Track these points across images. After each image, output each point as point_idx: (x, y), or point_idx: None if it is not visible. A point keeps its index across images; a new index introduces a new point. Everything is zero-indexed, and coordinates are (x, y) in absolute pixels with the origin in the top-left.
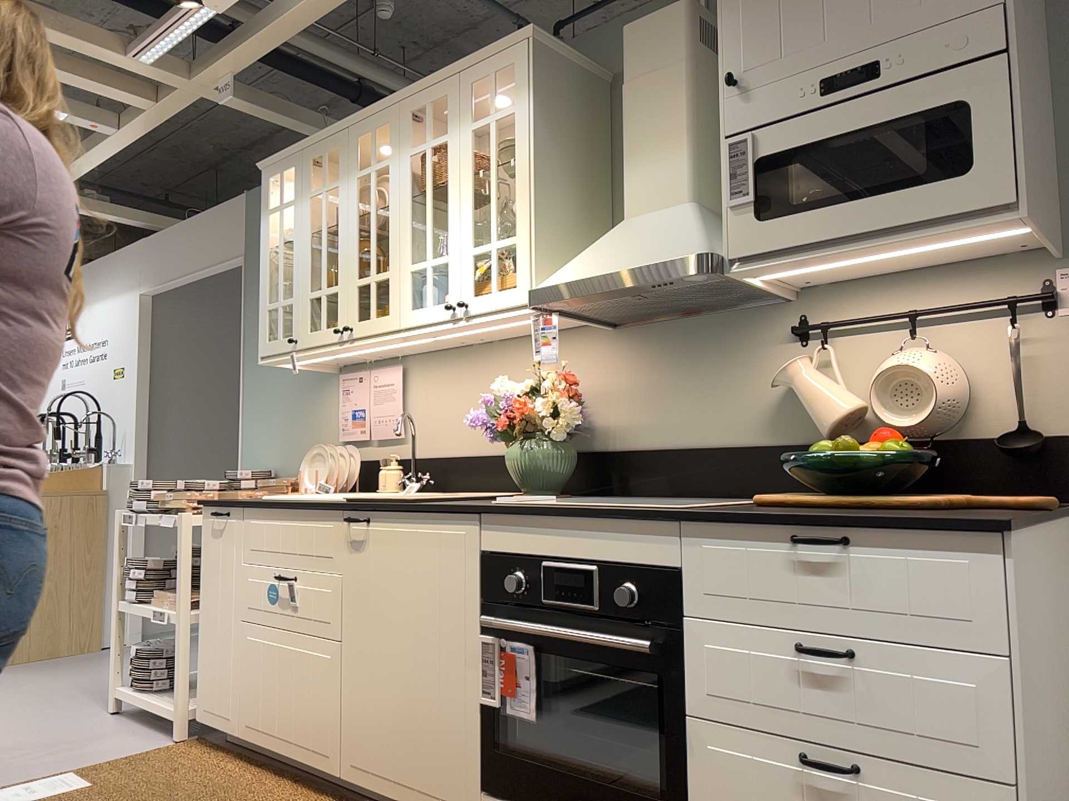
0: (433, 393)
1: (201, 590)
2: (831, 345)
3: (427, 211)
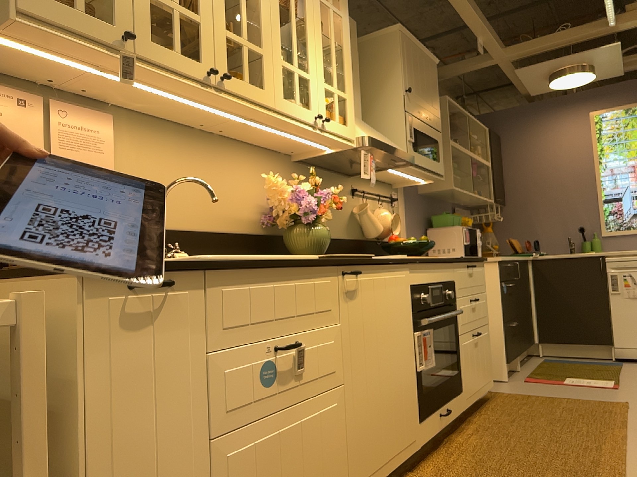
0: (150, 161)
1: (78, 450)
2: (364, 200)
3: (292, 27)
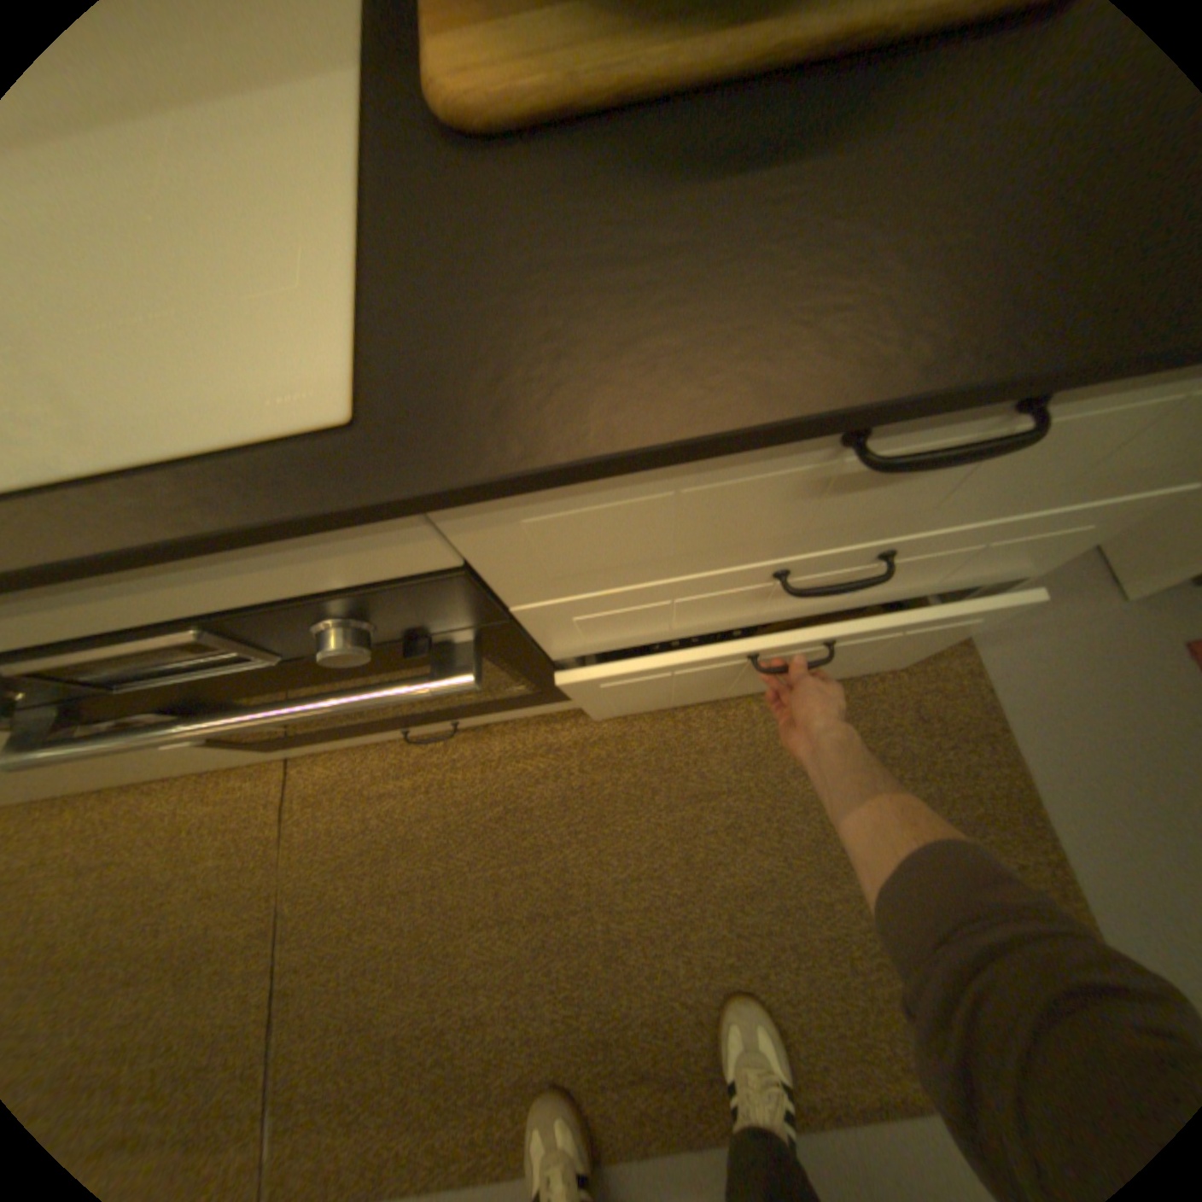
0: None
1: None
2: None
3: None
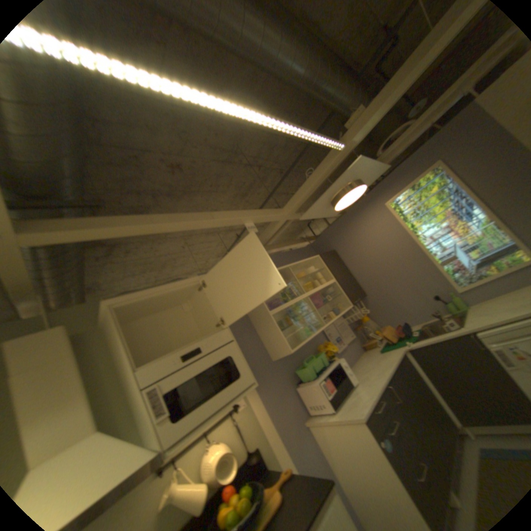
0: None
1: None
2: (178, 467)
3: None
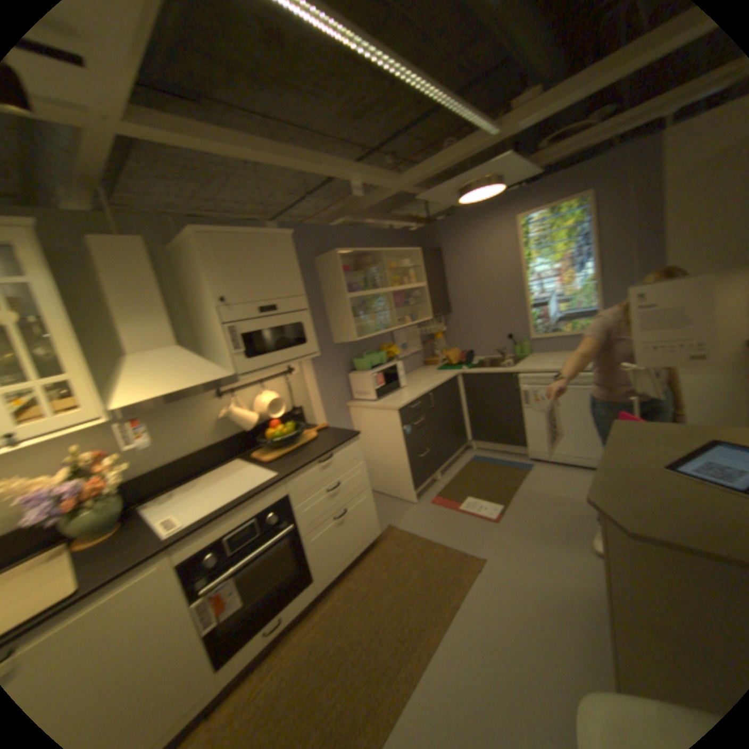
0: None
1: None
2: (237, 395)
3: None
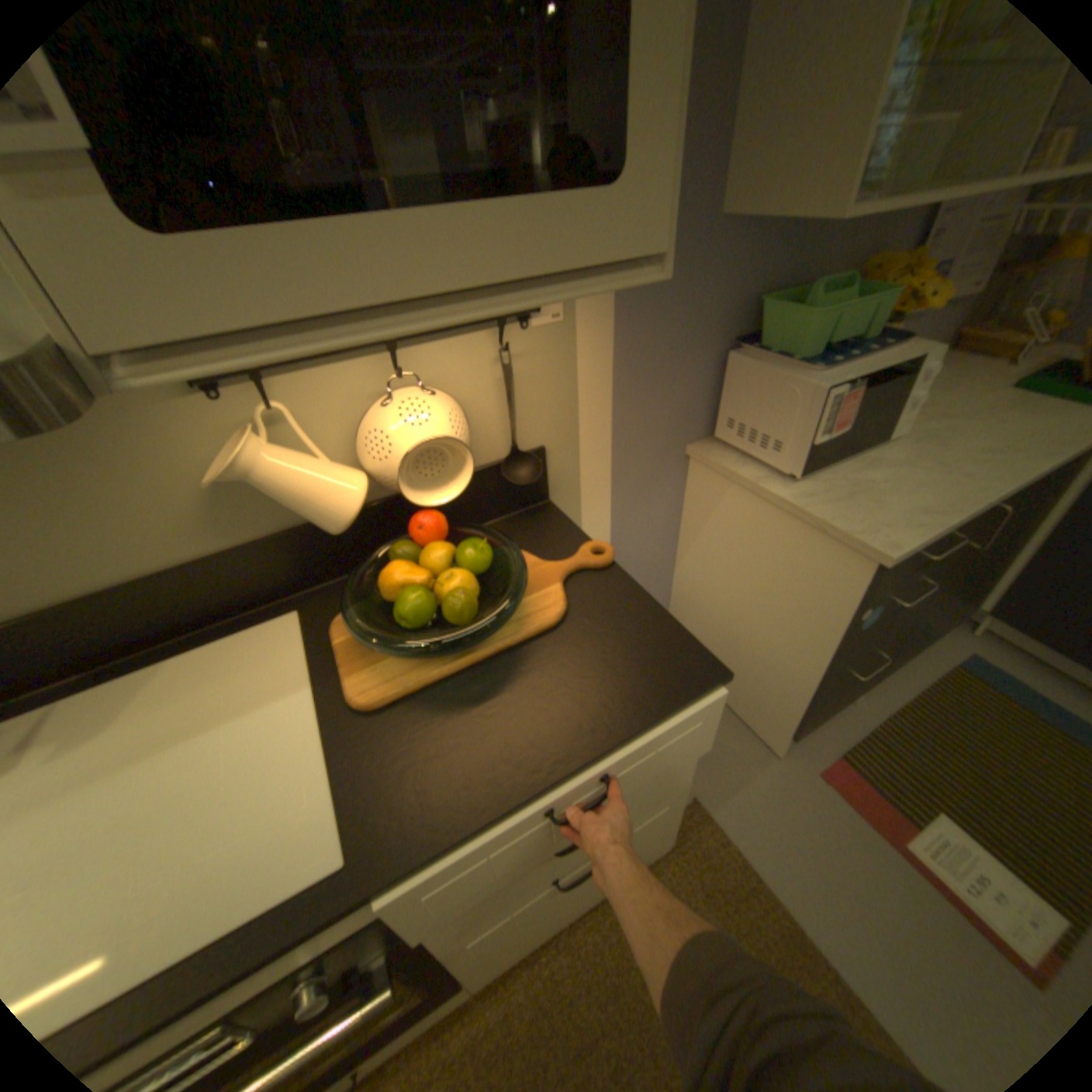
0: None
1: None
2: (273, 395)
3: None
